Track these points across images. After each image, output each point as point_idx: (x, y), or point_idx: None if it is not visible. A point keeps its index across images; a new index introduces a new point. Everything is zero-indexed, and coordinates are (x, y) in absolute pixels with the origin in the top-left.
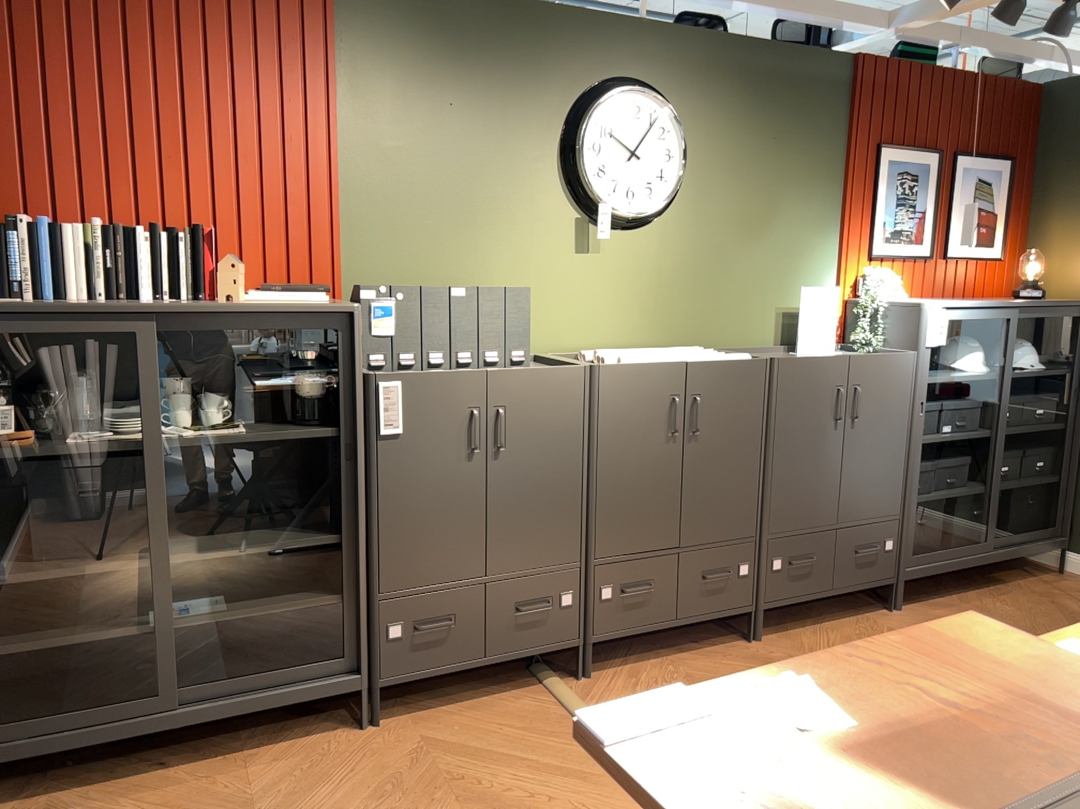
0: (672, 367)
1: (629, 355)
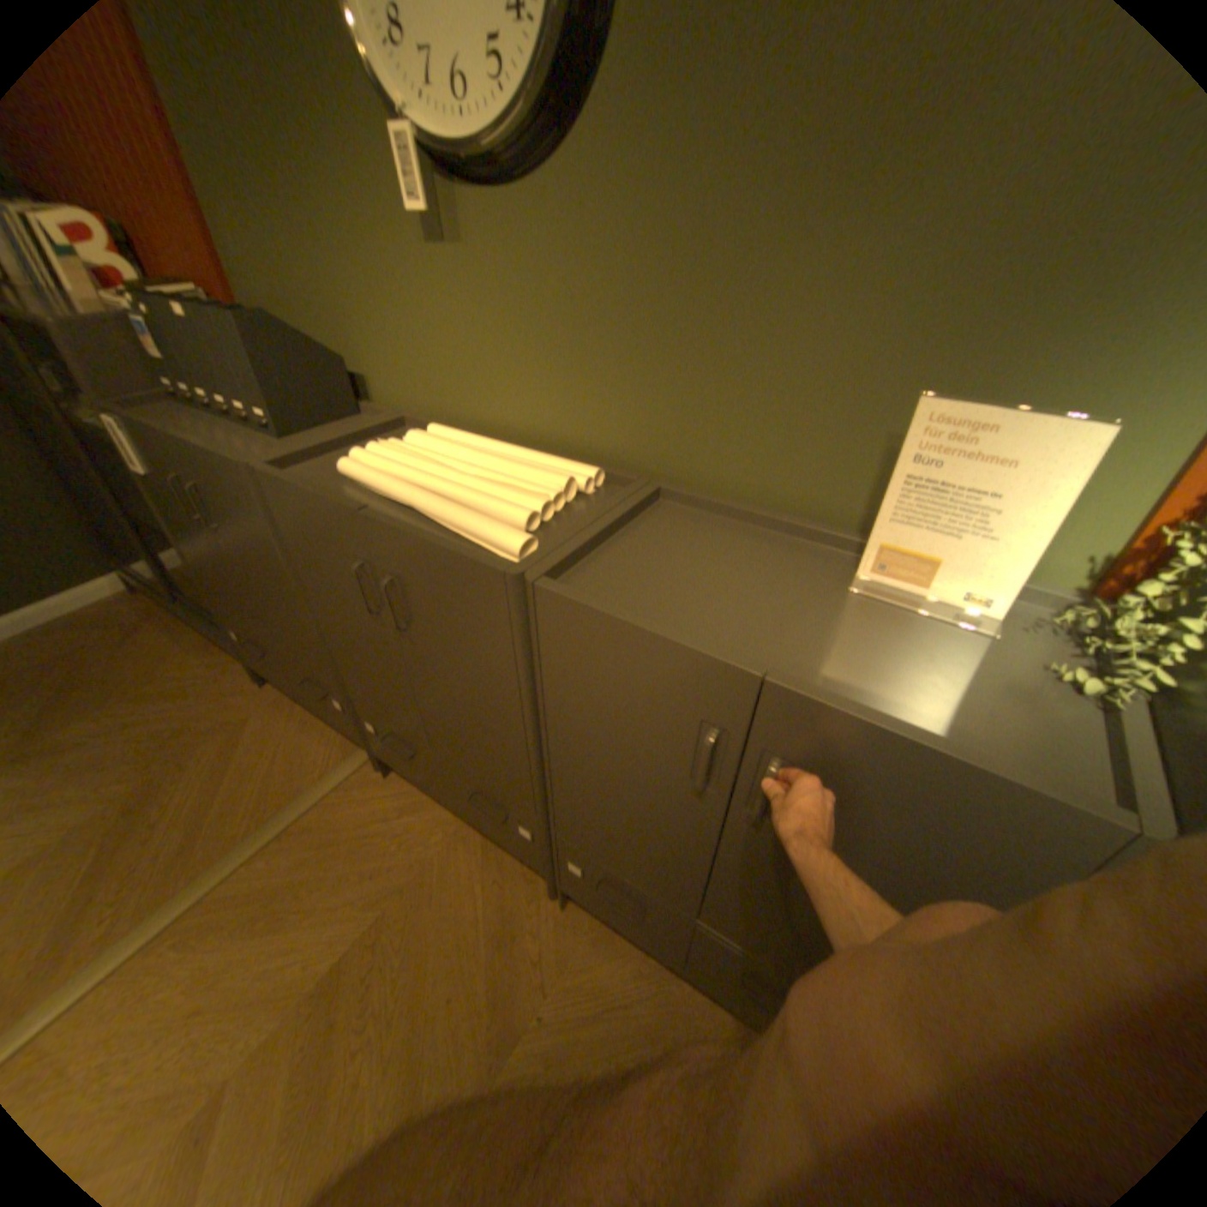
0: (340, 508)
1: (375, 459)
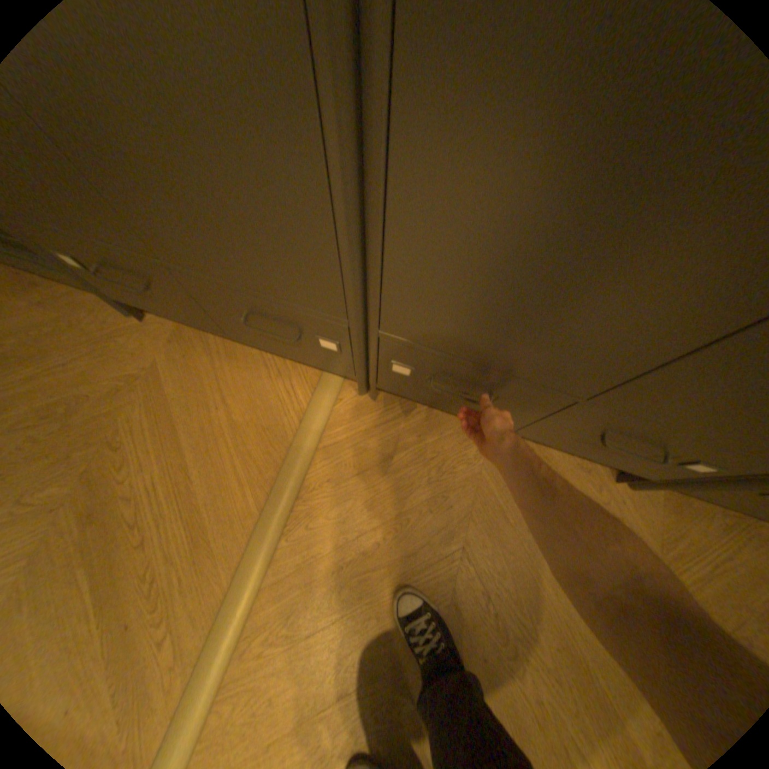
0: None
1: None
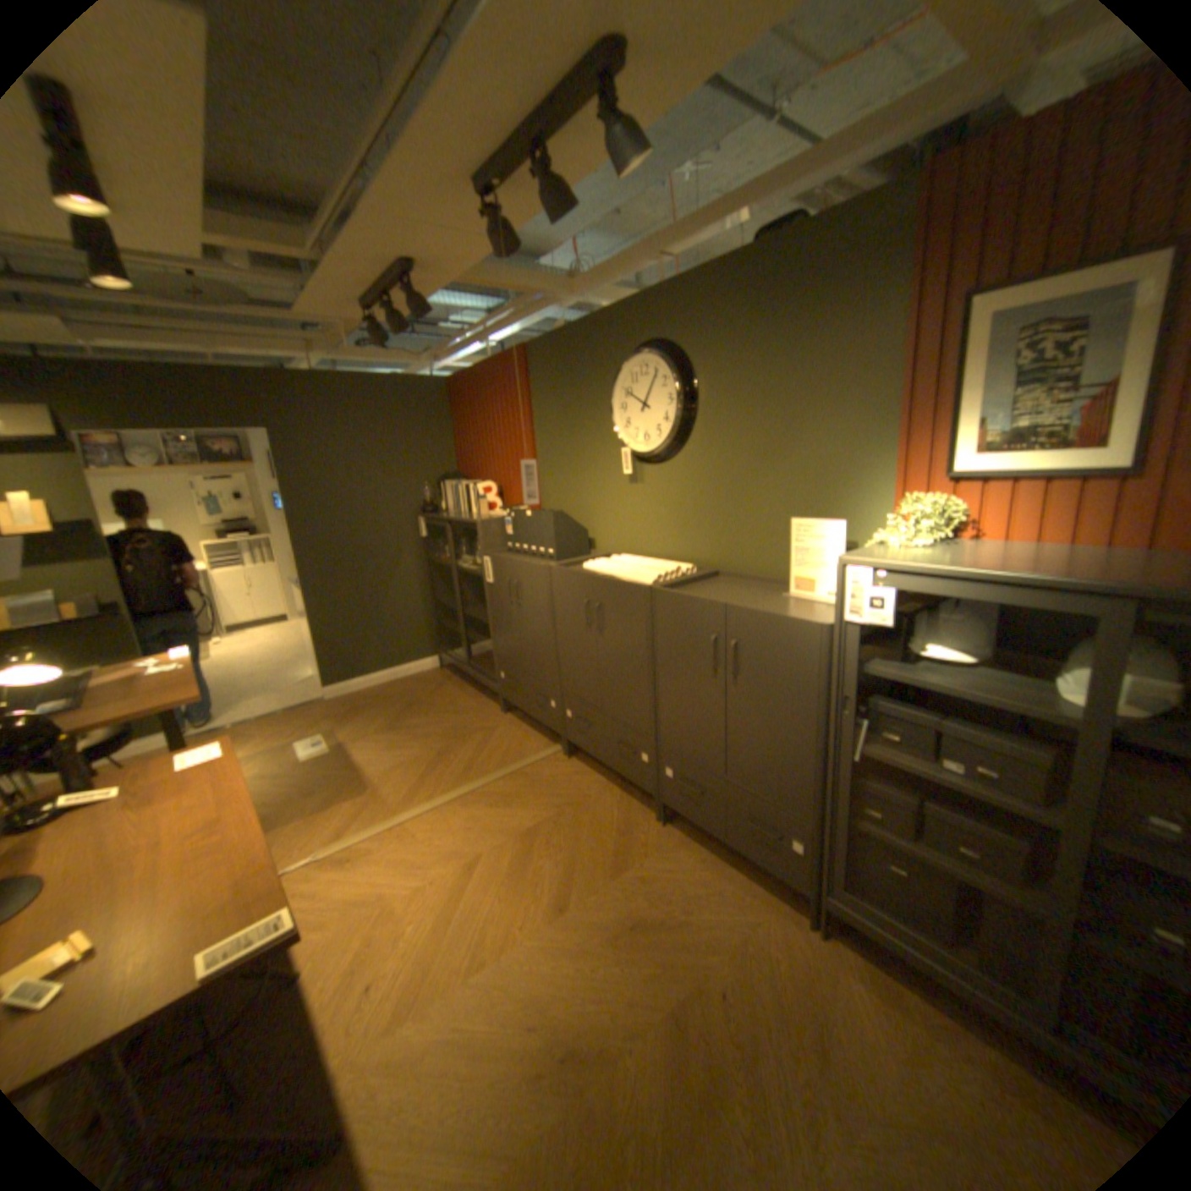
0: (583, 577)
1: (597, 564)
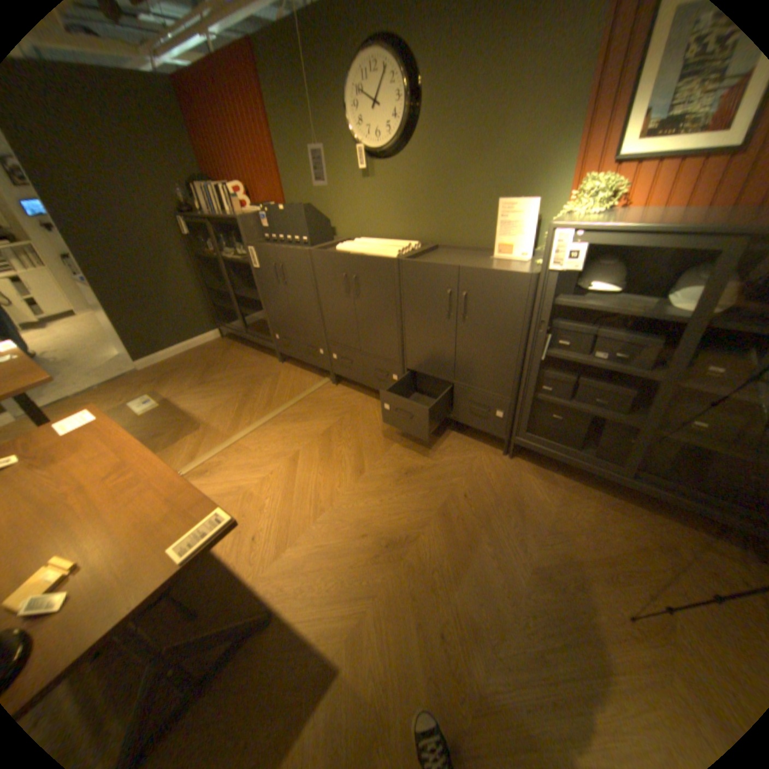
0: (341, 256)
1: (347, 246)
